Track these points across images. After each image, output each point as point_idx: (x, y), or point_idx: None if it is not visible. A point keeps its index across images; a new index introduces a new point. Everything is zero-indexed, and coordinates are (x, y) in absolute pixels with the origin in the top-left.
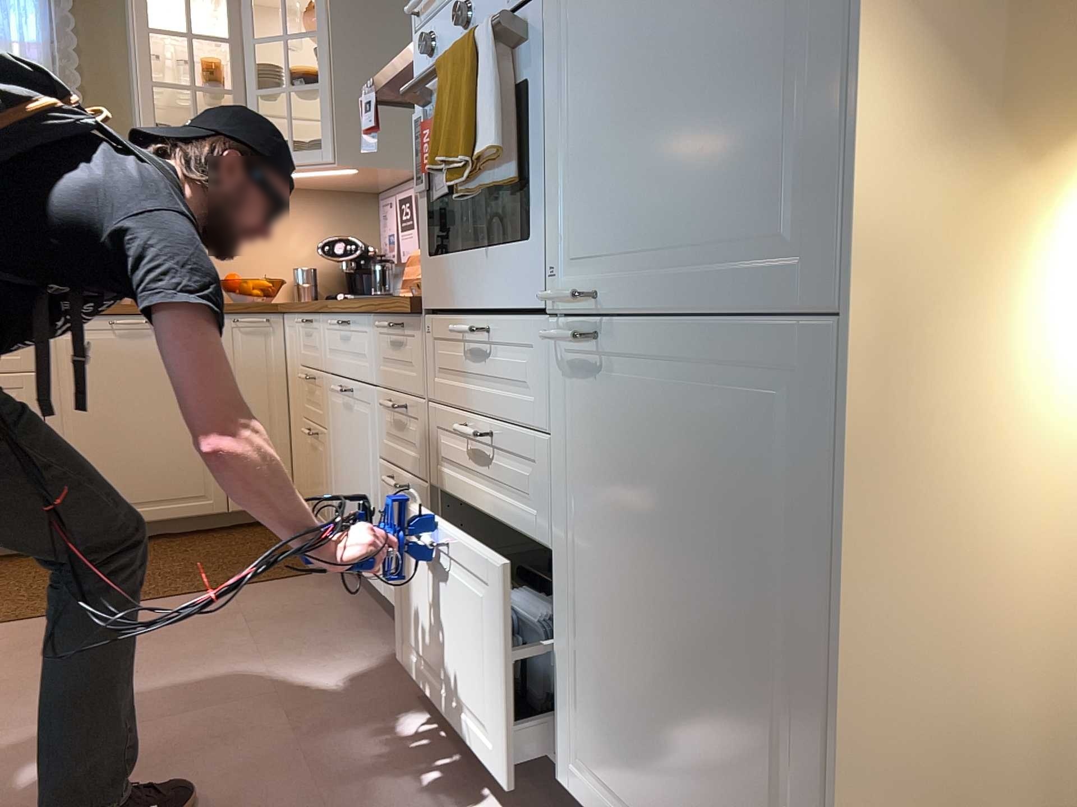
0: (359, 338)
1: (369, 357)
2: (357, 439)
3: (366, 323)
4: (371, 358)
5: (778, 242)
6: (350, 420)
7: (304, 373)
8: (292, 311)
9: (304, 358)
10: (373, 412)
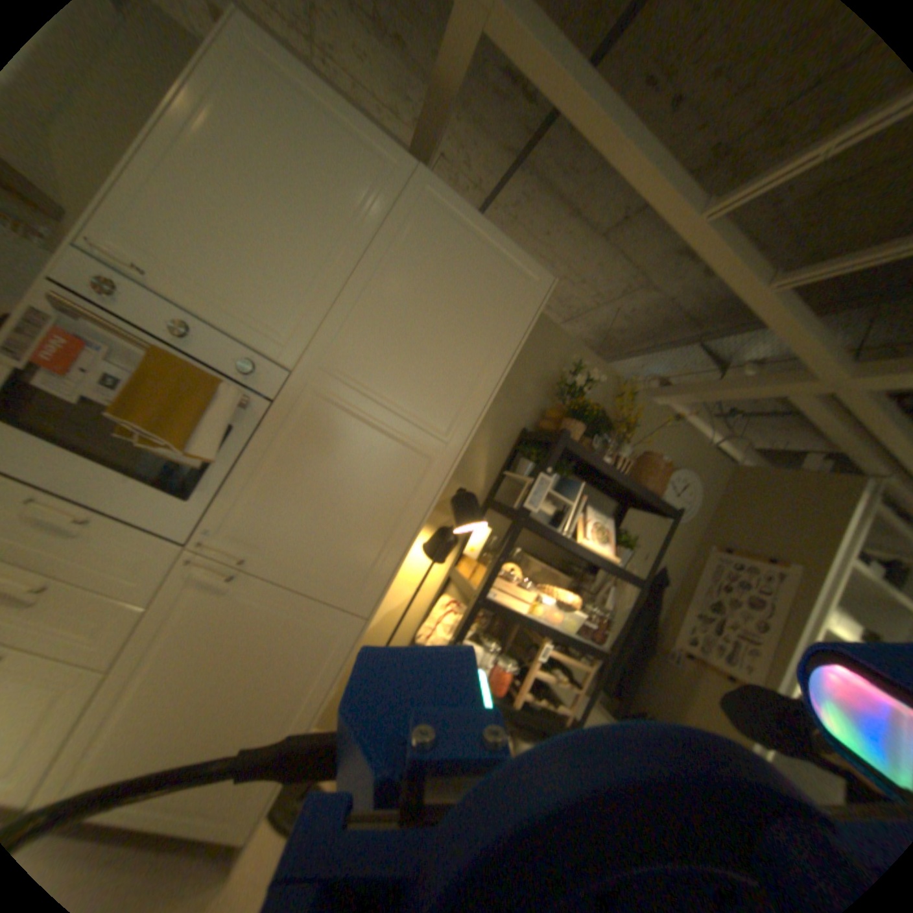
0: None
1: None
2: None
3: None
4: None
5: (350, 587)
6: None
7: None
8: None
9: None
10: None
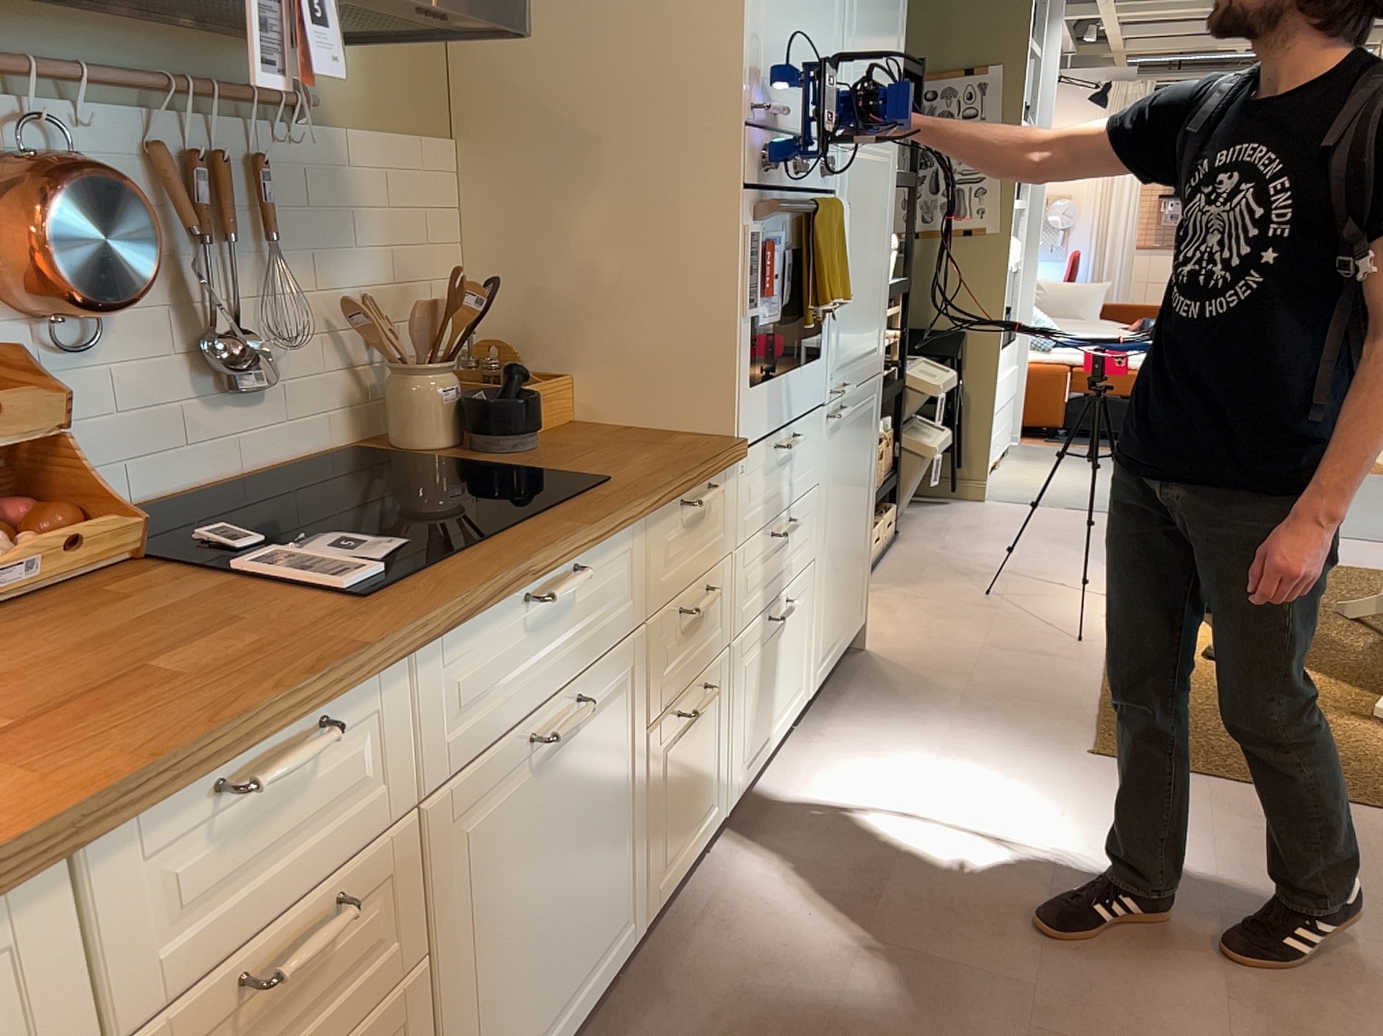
0: (601, 578)
1: (629, 589)
2: (589, 772)
3: (630, 533)
4: (638, 583)
5: (873, 350)
6: (567, 763)
7: (212, 998)
8: (129, 818)
9: (204, 947)
10: (638, 668)
